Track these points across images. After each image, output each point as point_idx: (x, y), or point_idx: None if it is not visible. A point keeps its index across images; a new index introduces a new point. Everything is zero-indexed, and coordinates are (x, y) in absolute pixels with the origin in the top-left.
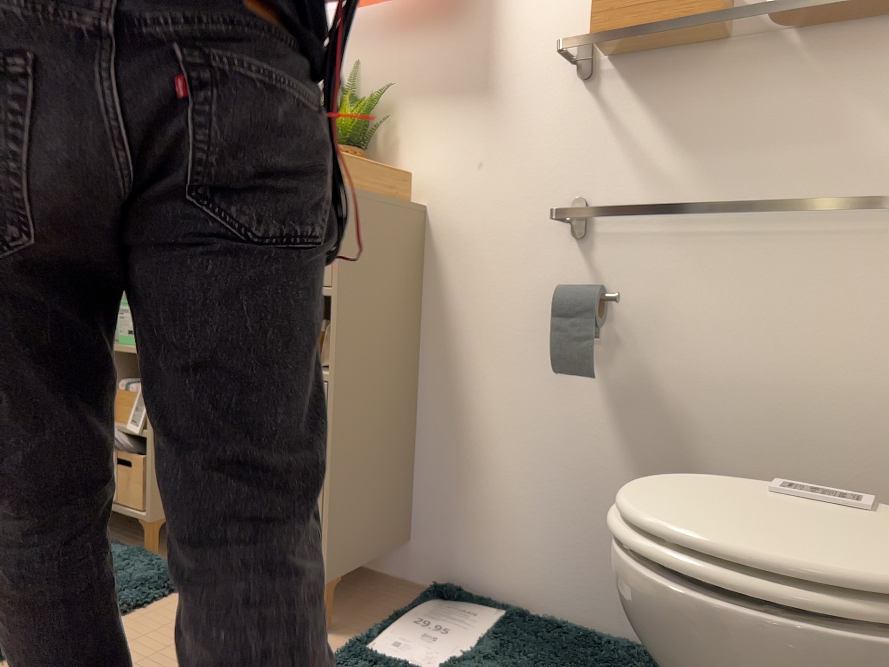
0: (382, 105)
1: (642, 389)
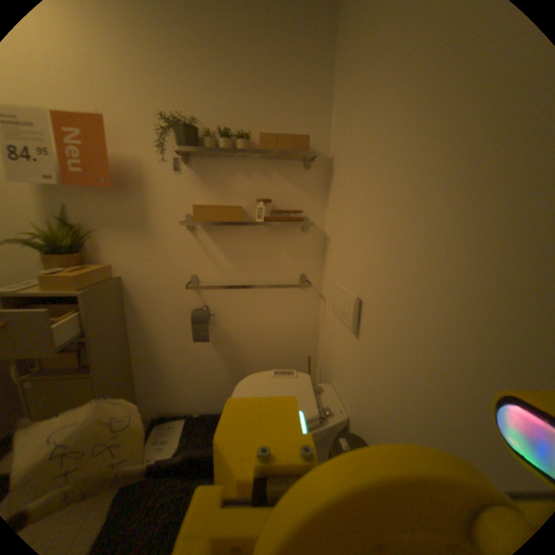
0: (84, 226)
1: (226, 338)
